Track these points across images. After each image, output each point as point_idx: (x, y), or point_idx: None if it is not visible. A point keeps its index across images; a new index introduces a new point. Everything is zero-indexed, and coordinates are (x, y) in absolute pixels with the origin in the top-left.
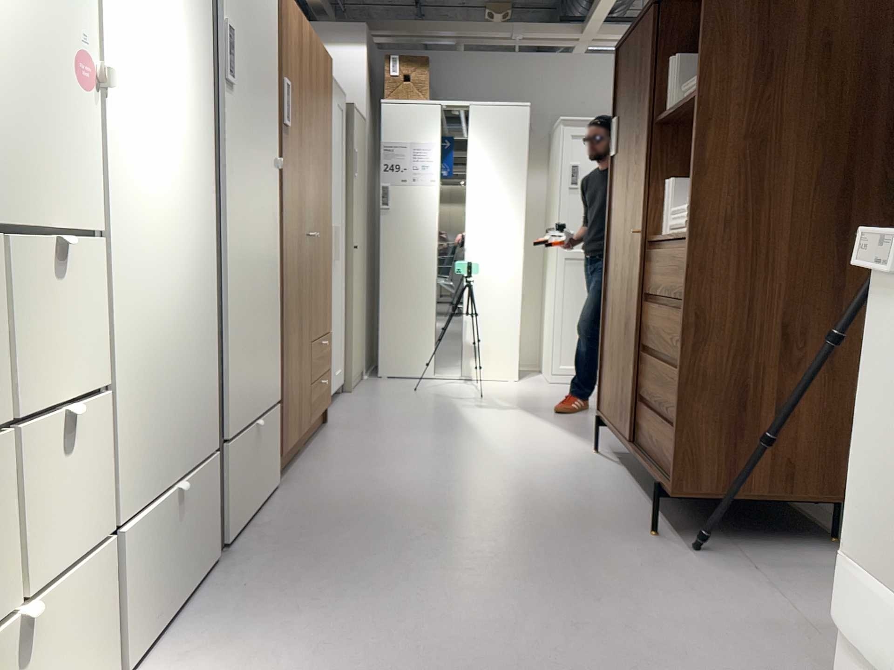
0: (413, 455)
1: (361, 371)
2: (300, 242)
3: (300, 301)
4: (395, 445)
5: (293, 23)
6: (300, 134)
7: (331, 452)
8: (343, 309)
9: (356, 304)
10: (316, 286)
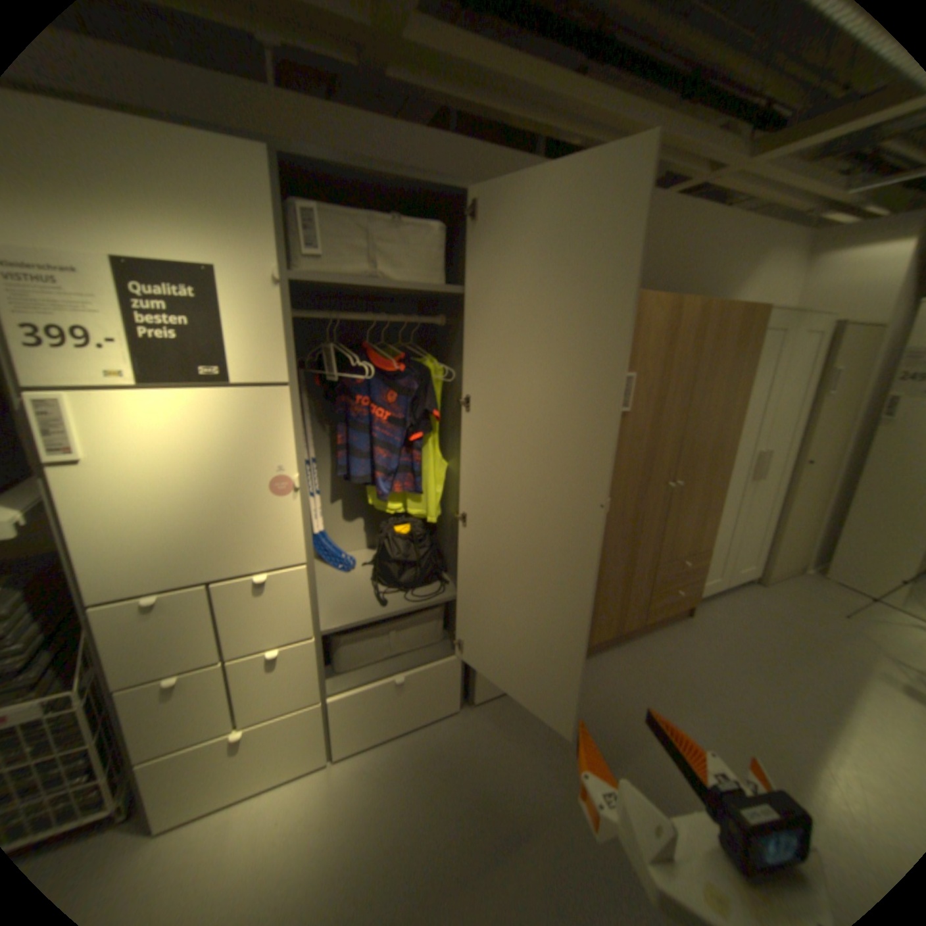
0: (719, 711)
1: (801, 569)
2: (645, 496)
3: (637, 540)
4: (719, 686)
5: (659, 314)
6: (661, 406)
7: (653, 656)
8: (776, 518)
9: (803, 513)
10: (681, 522)
